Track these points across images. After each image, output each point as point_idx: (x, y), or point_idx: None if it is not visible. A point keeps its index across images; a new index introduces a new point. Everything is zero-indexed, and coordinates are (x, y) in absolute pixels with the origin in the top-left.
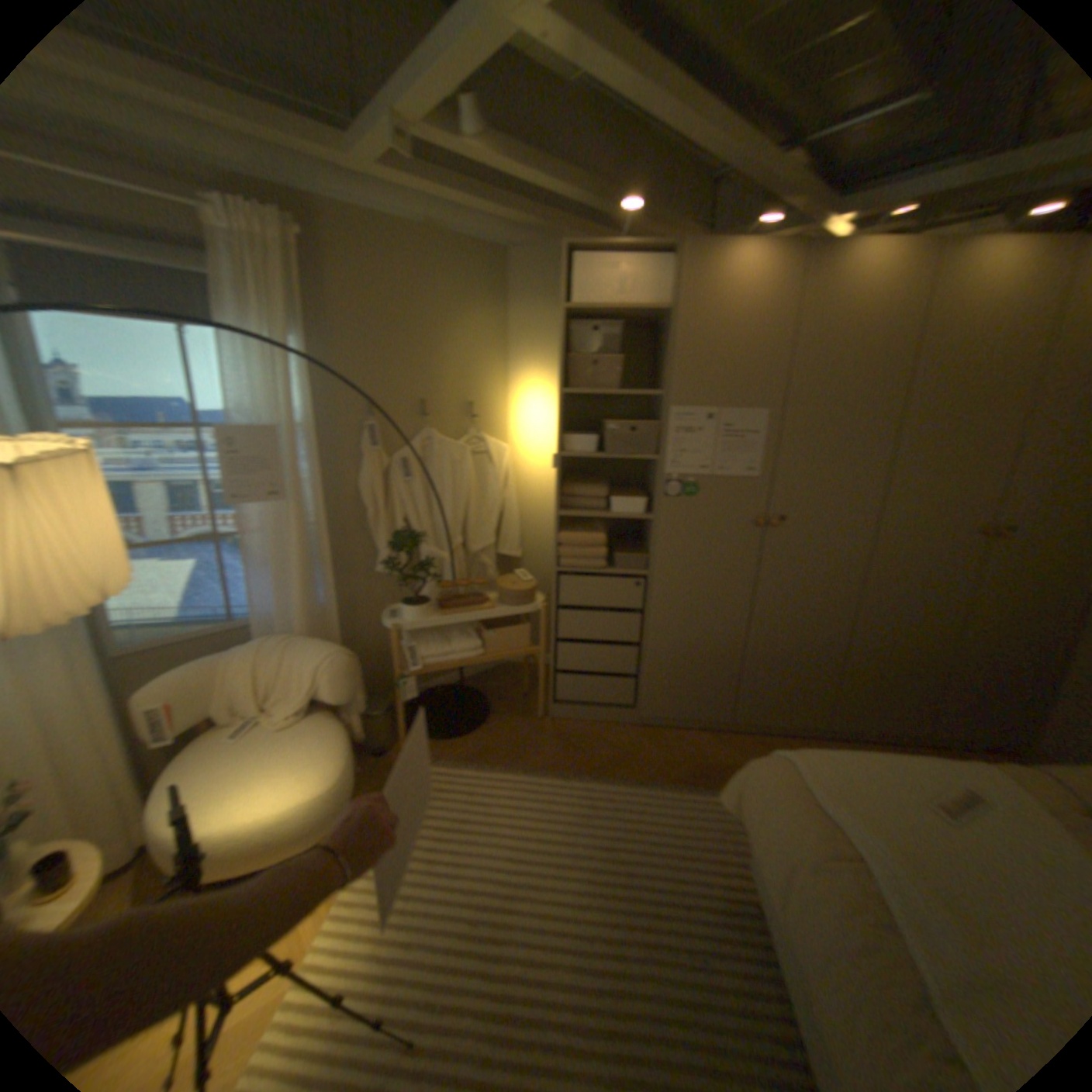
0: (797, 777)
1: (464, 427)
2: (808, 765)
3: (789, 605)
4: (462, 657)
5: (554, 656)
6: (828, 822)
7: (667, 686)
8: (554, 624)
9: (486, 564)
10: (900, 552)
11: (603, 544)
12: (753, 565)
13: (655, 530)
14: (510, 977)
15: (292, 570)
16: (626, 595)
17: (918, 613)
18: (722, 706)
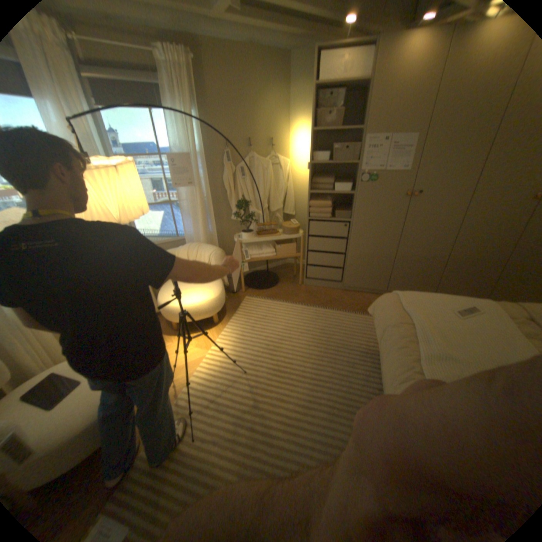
0: (398, 298)
1: (267, 150)
2: (404, 295)
3: (420, 235)
4: (266, 255)
5: (306, 257)
6: (405, 313)
7: (356, 272)
8: (306, 243)
9: (278, 217)
10: (484, 208)
11: (331, 207)
12: (403, 215)
13: (355, 198)
14: (279, 360)
15: (198, 216)
16: (339, 230)
17: (490, 240)
18: (382, 282)
